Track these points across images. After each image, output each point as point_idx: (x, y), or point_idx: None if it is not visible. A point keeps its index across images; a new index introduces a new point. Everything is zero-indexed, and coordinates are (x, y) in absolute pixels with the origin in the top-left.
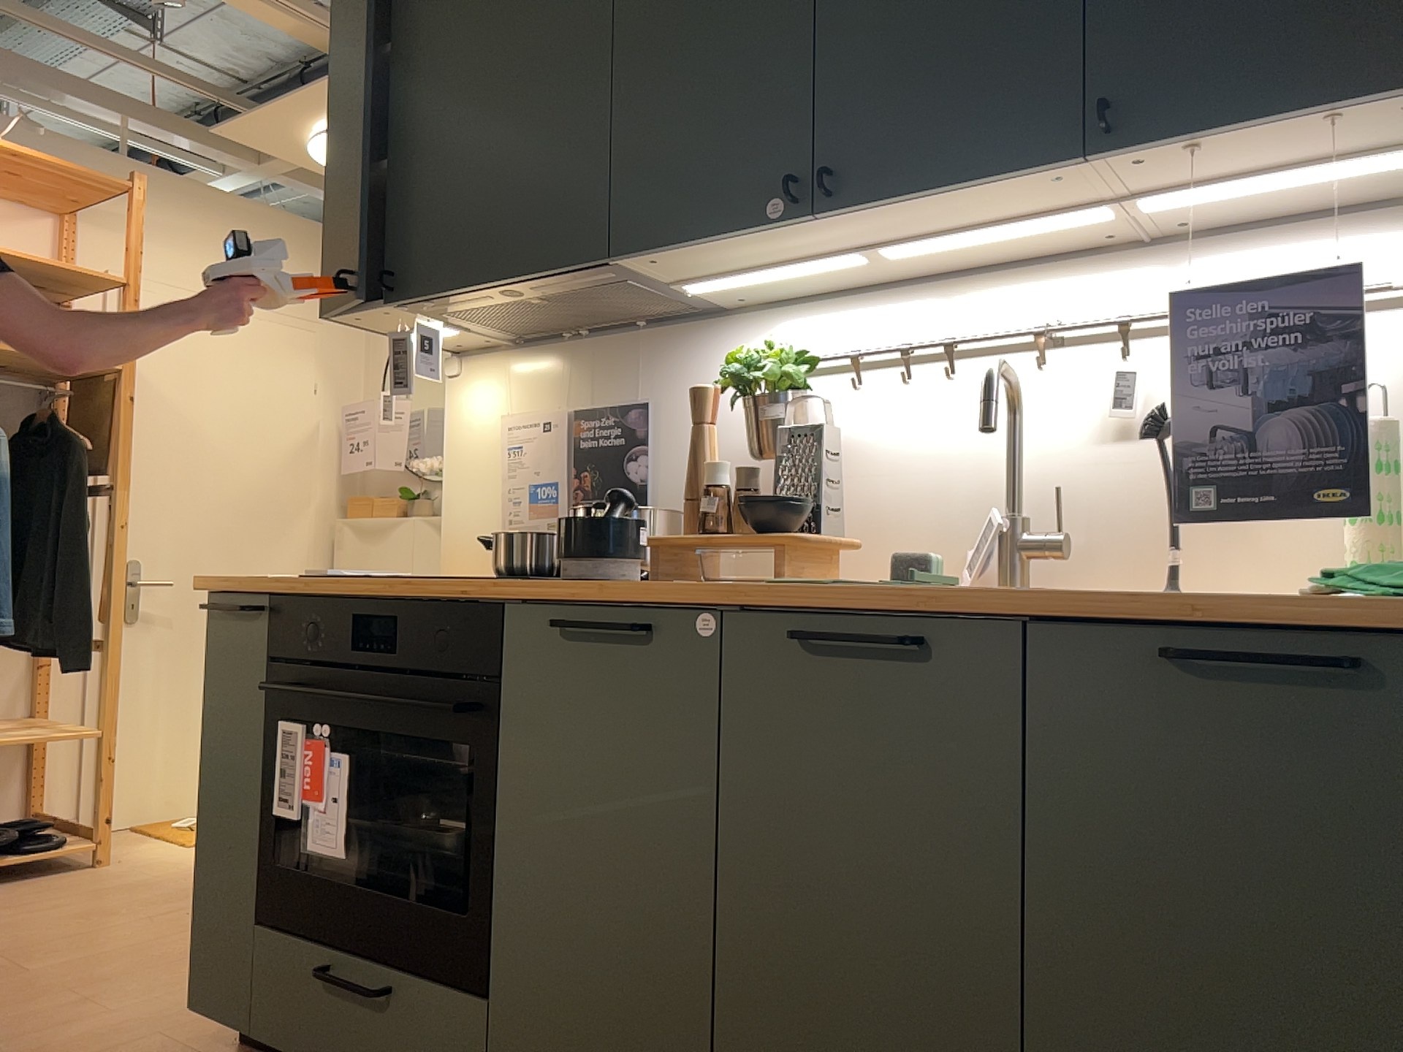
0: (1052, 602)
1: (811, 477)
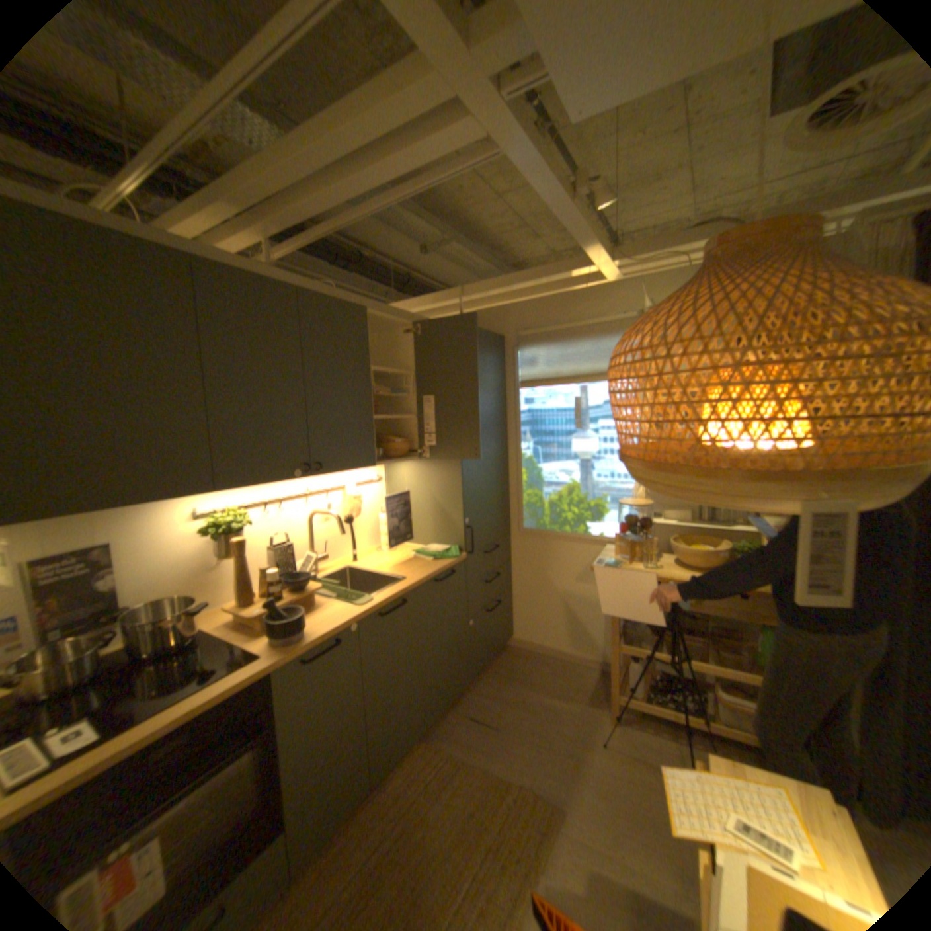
0: (423, 581)
1: (290, 564)
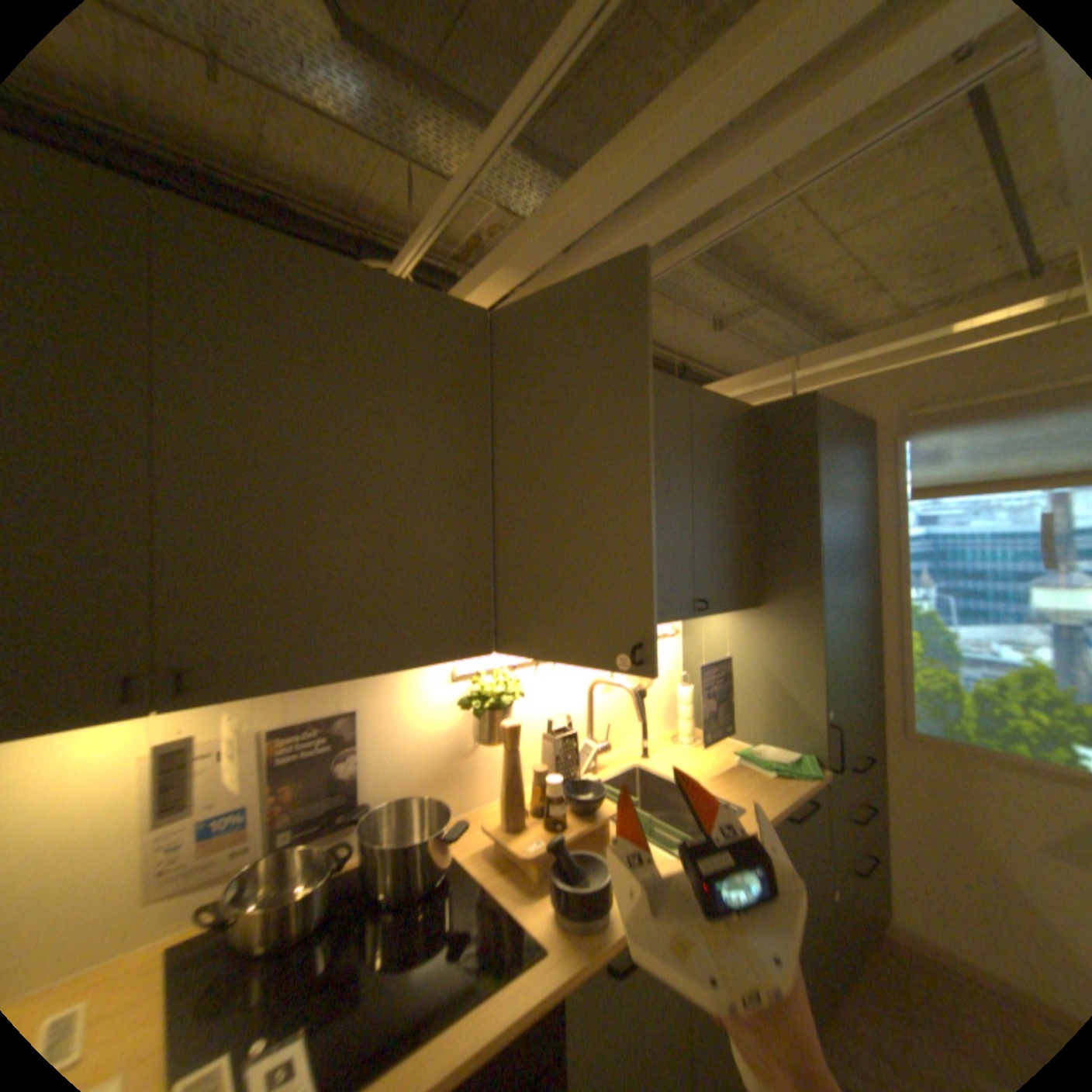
0: (778, 821)
1: (573, 765)
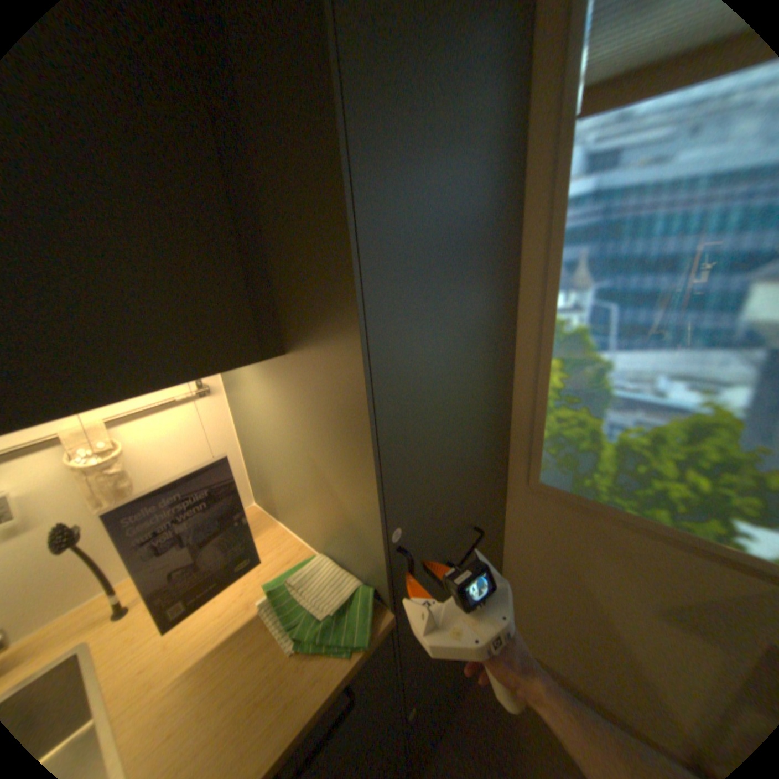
0: None
1: None
